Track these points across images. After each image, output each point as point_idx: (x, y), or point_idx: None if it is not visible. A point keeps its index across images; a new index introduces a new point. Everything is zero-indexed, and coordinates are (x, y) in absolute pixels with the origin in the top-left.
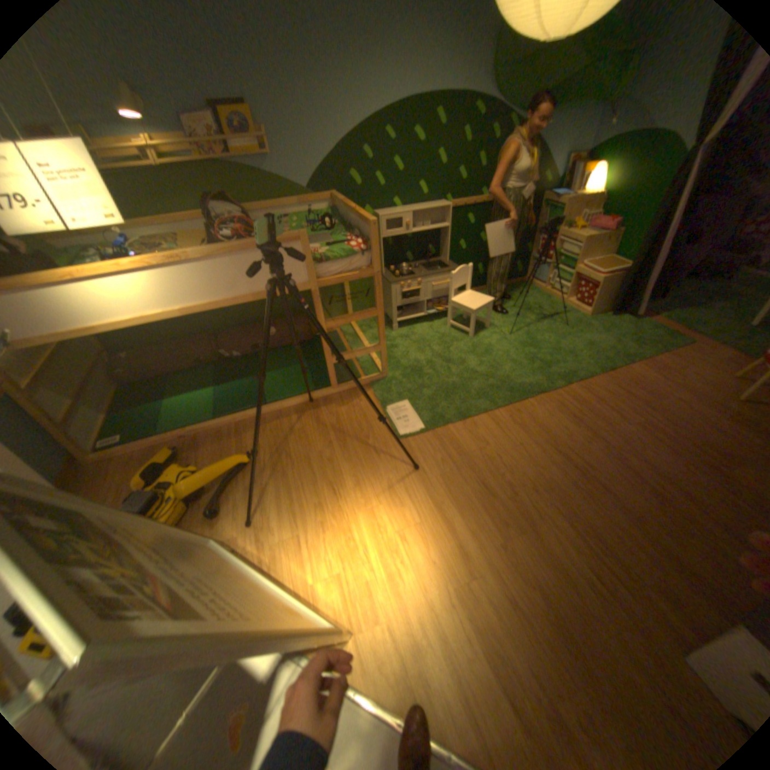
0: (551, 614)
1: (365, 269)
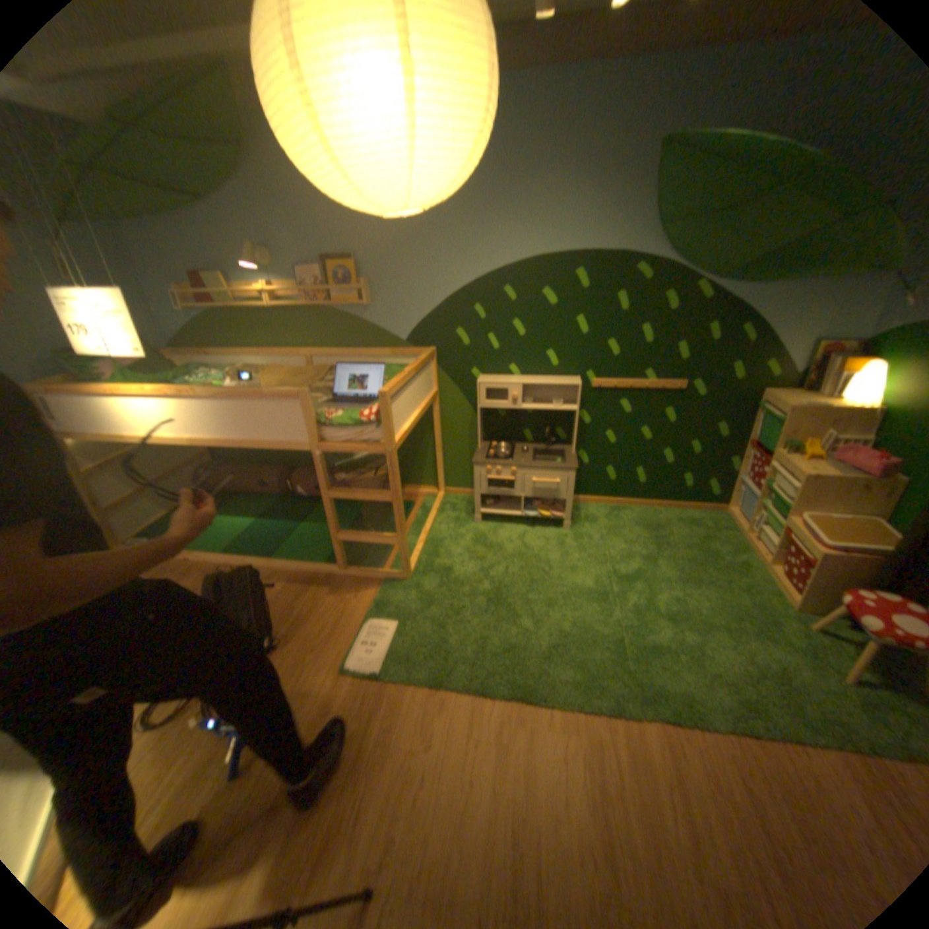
0: None
1: (379, 443)
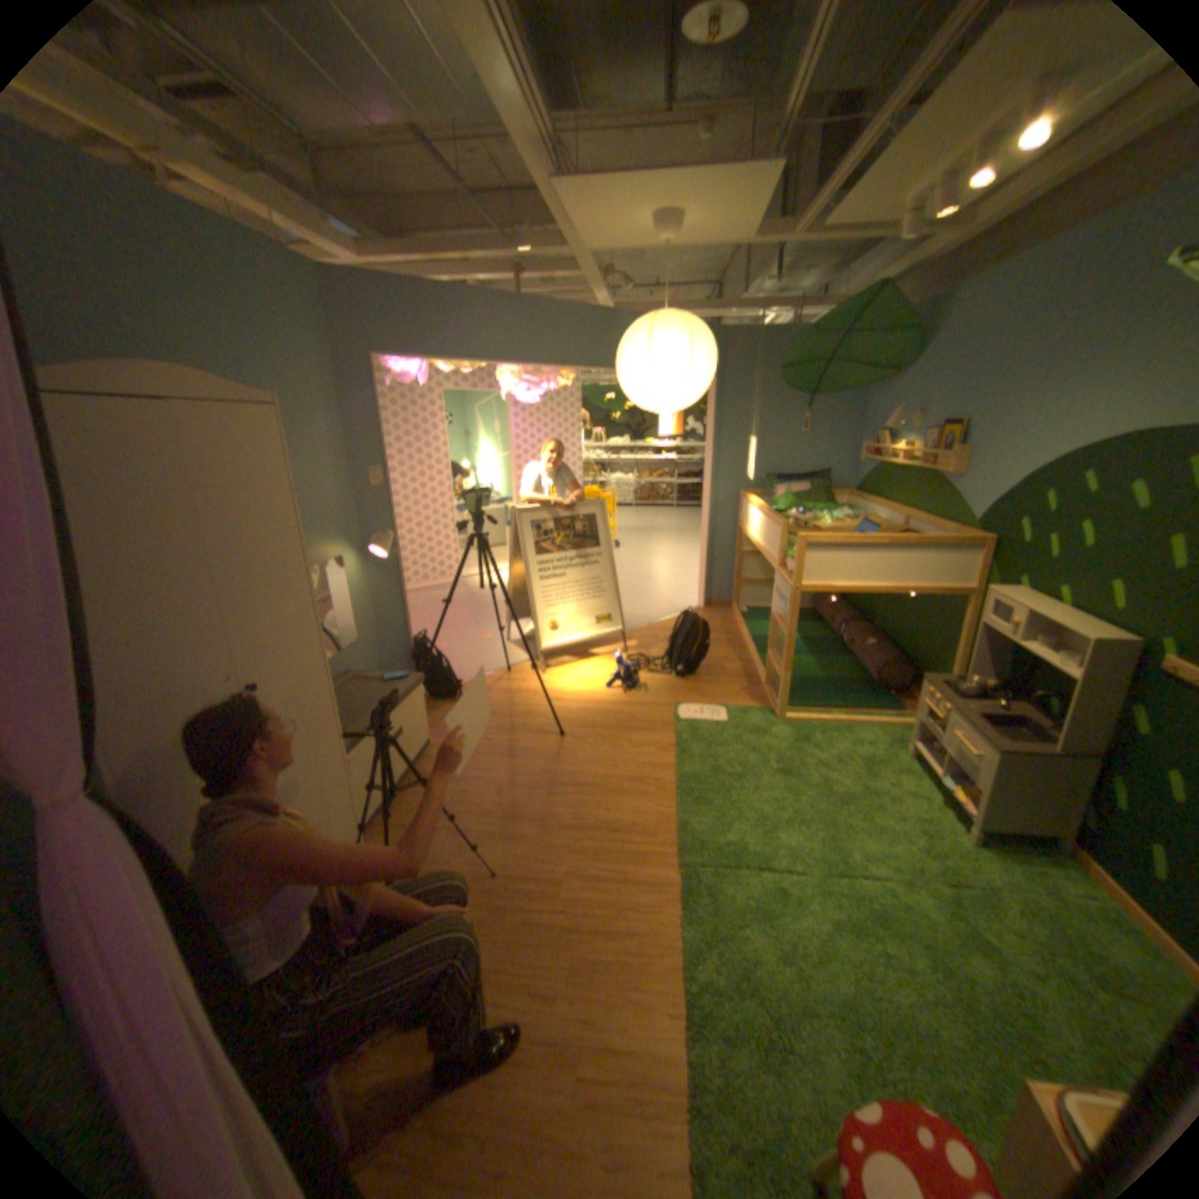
0: (497, 715)
1: (797, 581)
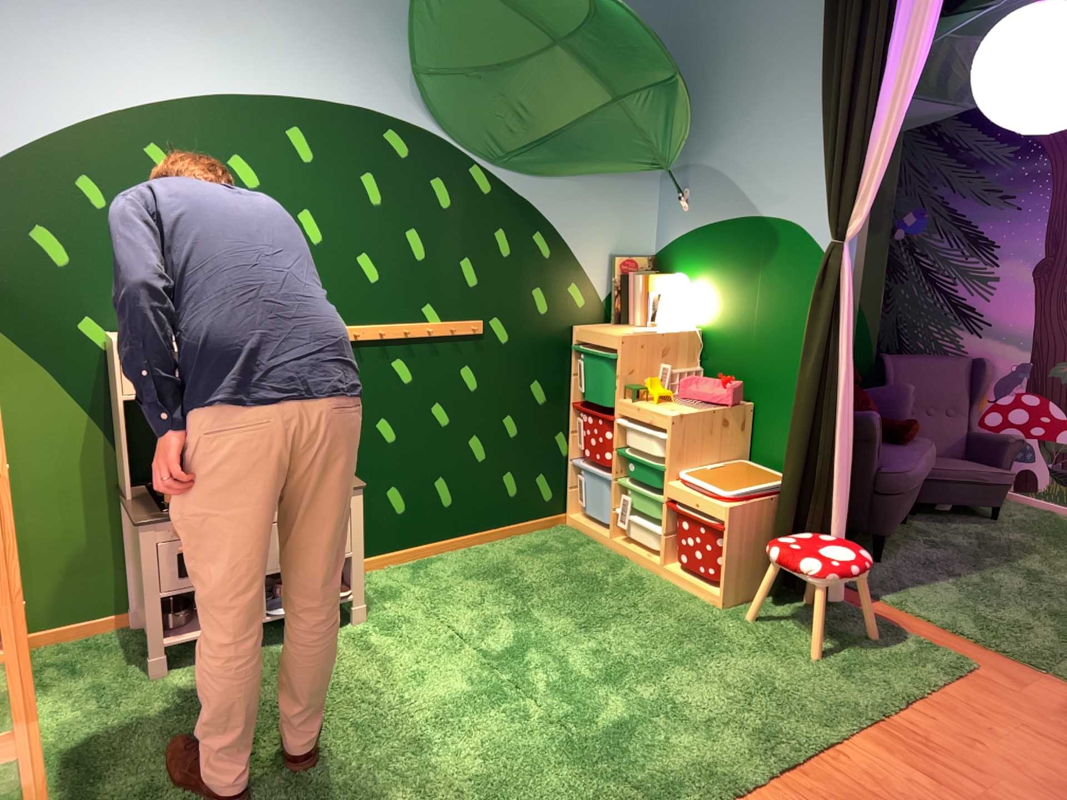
0: None
1: None
